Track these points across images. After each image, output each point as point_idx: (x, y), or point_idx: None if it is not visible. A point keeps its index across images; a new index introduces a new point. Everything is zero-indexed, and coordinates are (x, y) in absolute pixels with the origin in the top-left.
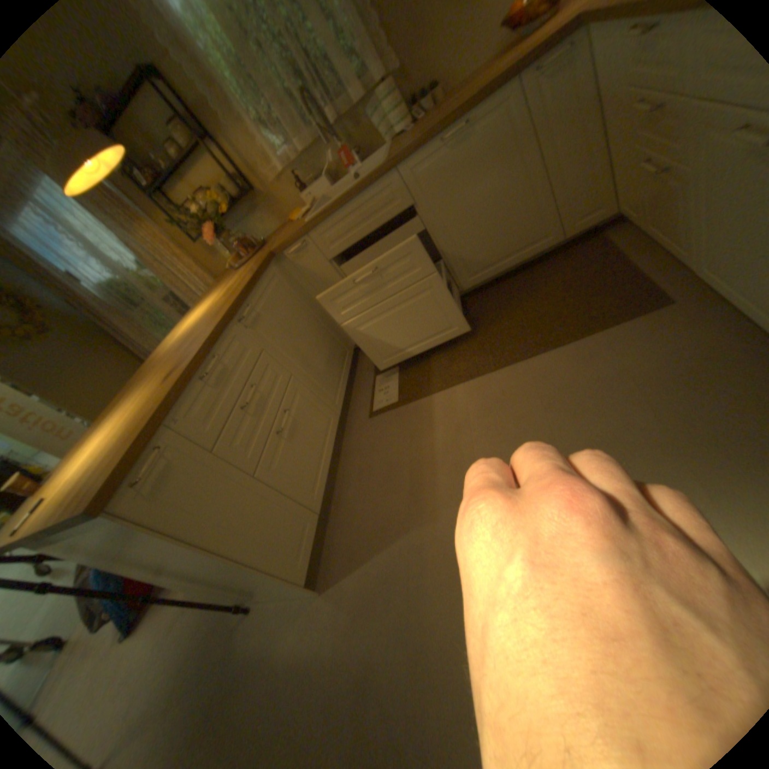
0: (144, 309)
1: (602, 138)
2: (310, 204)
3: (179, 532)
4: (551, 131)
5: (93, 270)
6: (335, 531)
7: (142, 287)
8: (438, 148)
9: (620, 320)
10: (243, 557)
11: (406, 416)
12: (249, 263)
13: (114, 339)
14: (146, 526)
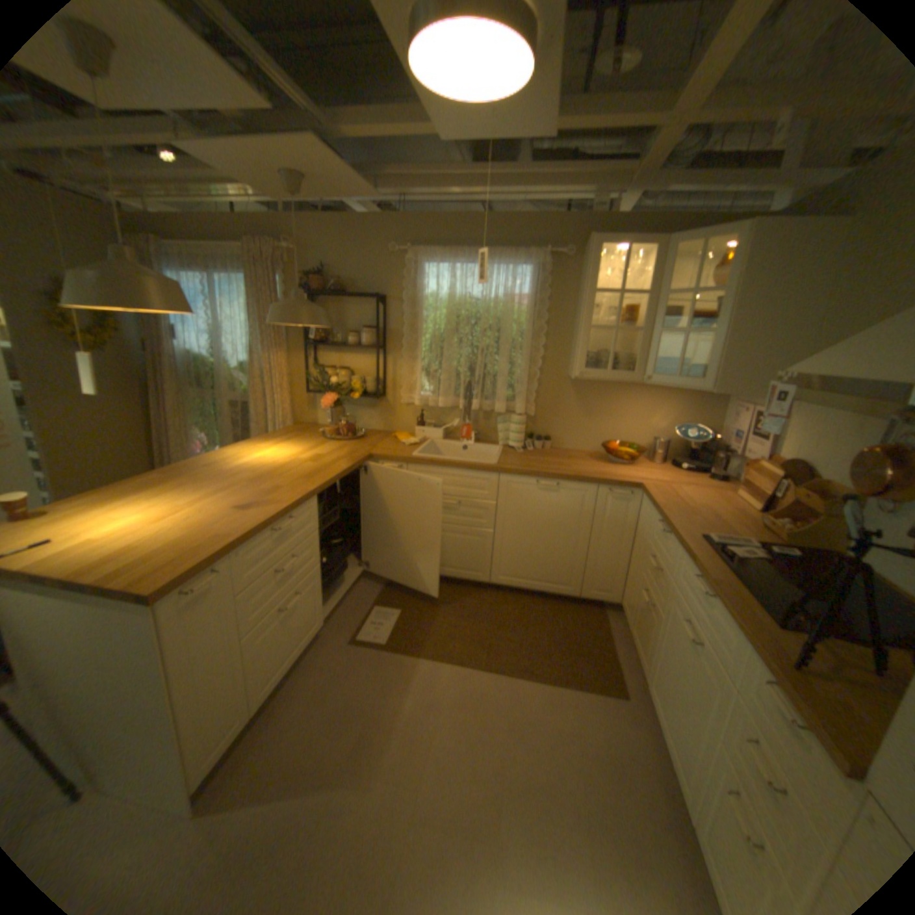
0: (204, 393)
1: (629, 552)
2: (420, 439)
3: (170, 658)
4: (602, 526)
5: (199, 340)
6: (249, 749)
7: (225, 380)
8: (532, 484)
9: (589, 691)
10: (181, 720)
11: (385, 665)
12: (342, 442)
13: (145, 391)
14: (159, 636)
